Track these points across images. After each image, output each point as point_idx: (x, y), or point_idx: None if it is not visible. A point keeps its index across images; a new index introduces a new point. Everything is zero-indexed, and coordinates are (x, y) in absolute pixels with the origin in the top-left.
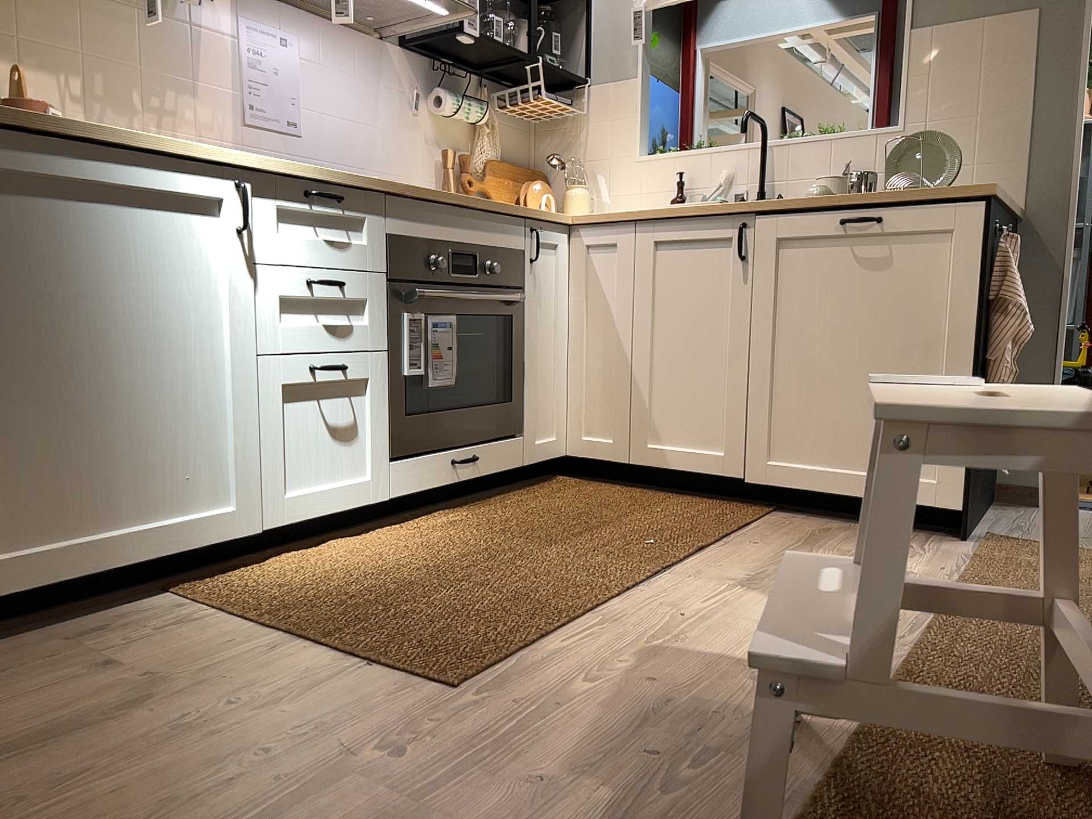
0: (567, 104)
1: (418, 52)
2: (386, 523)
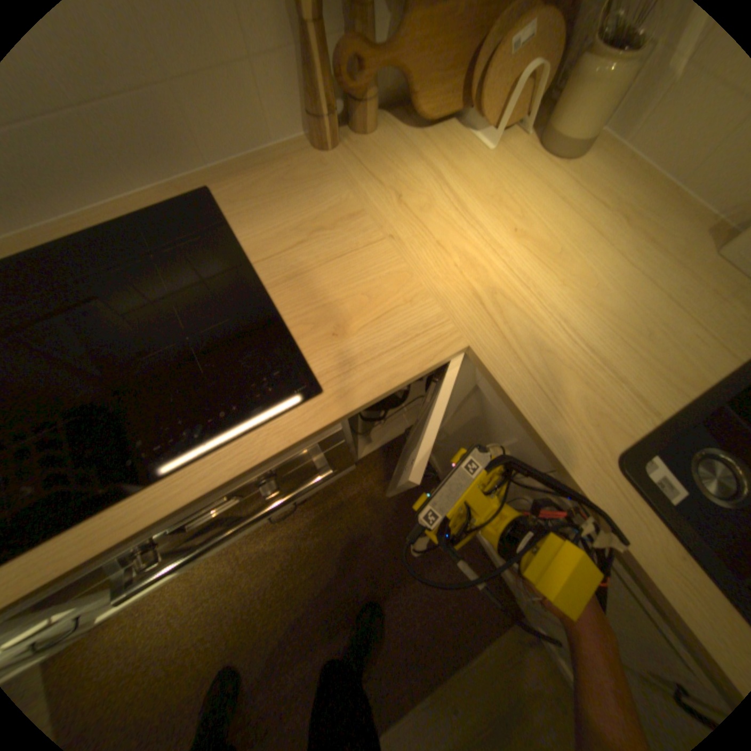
0: None
1: None
2: None
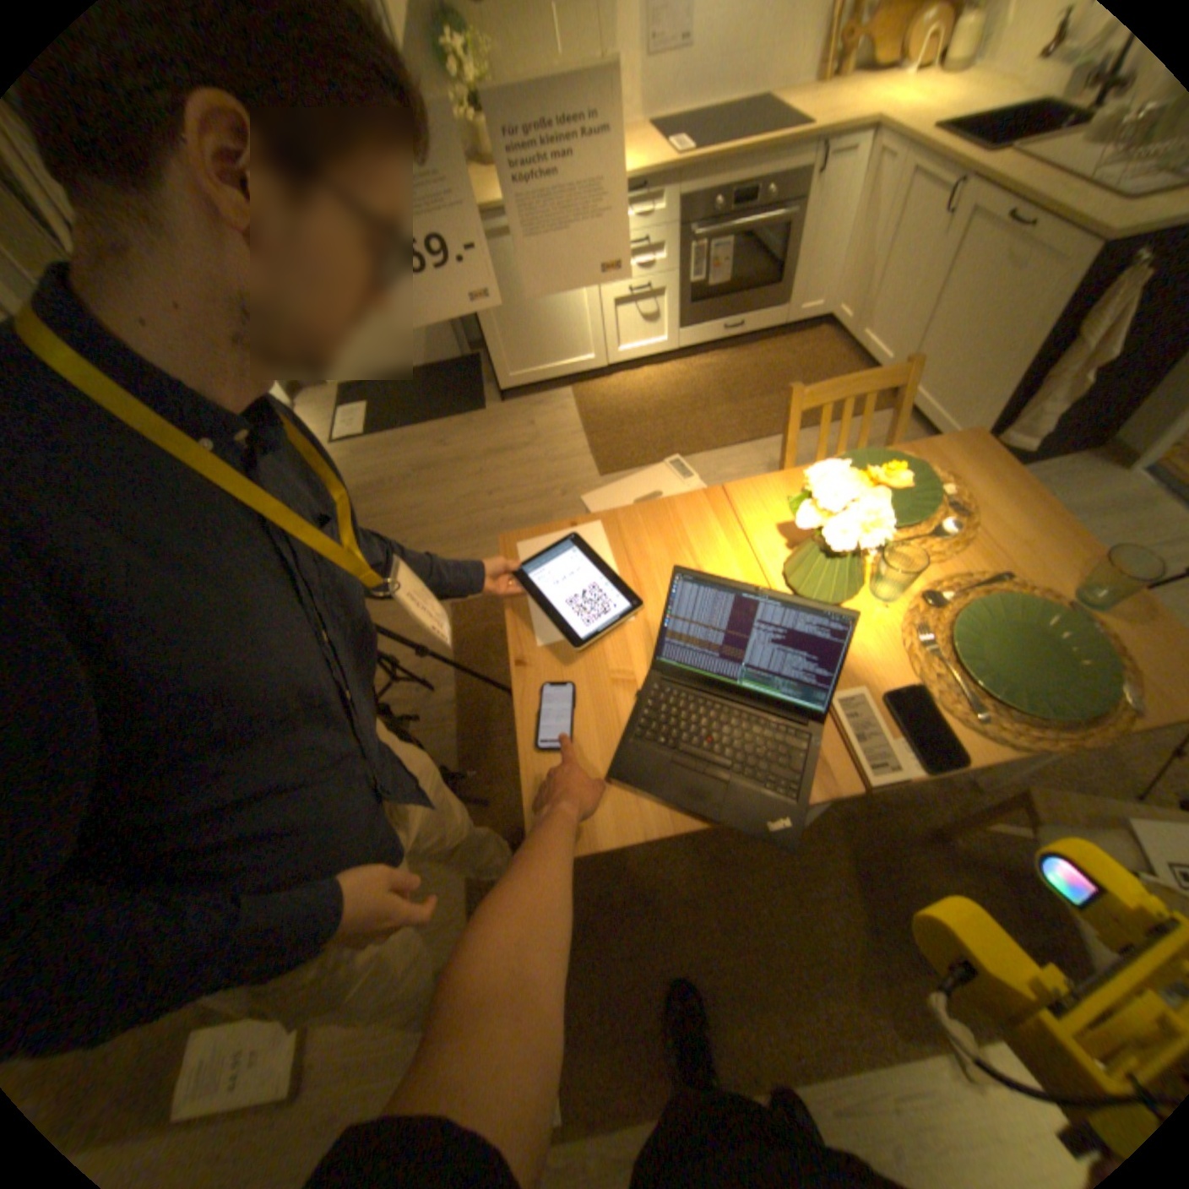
0: None
1: None
2: (685, 357)
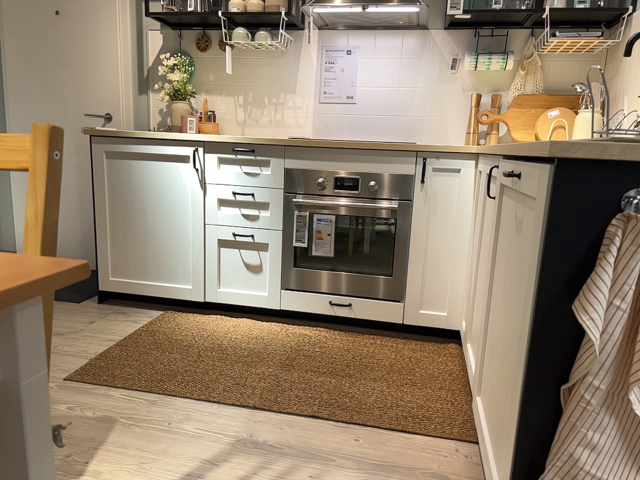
0: (591, 37)
1: (456, 27)
2: (292, 324)
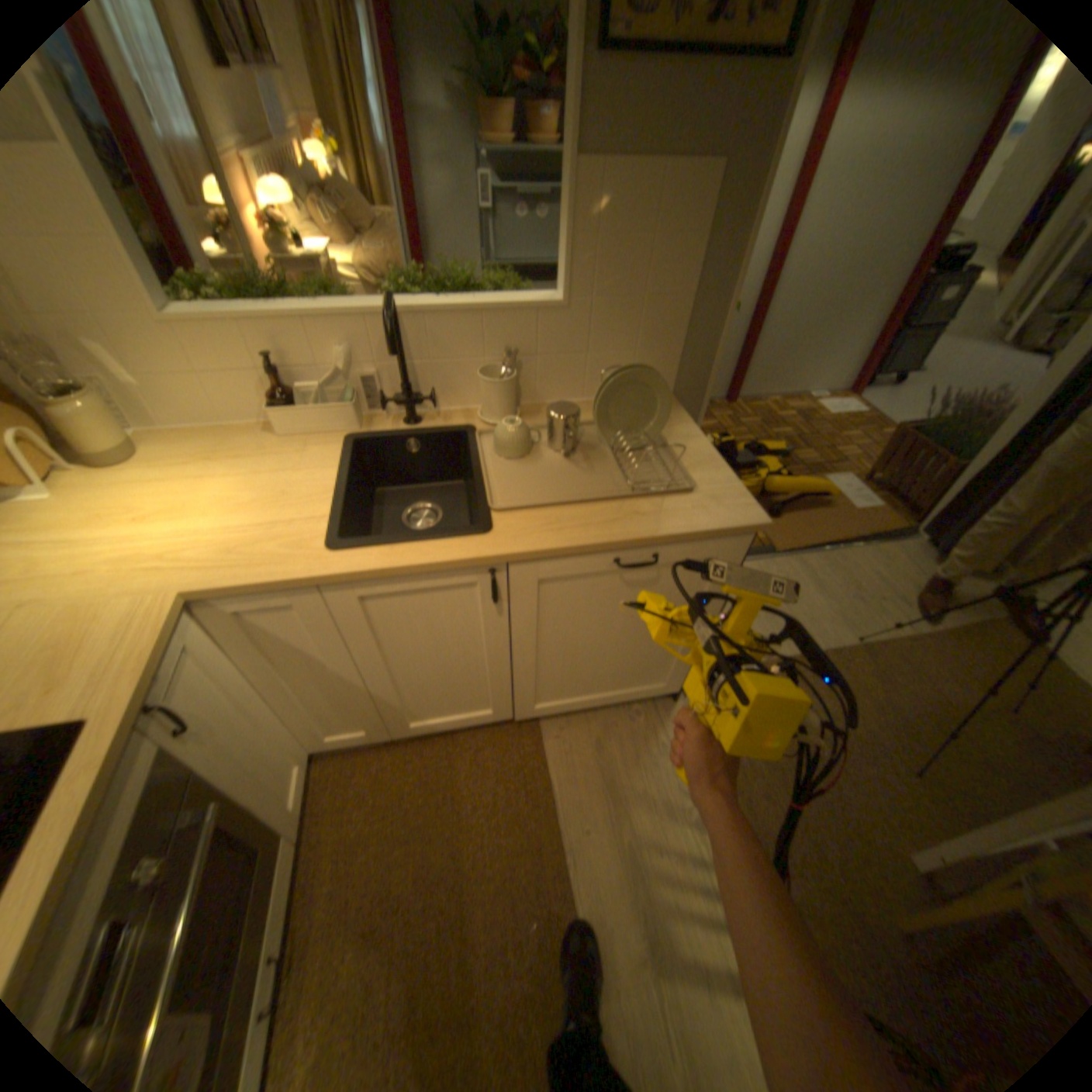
0: None
1: None
2: None
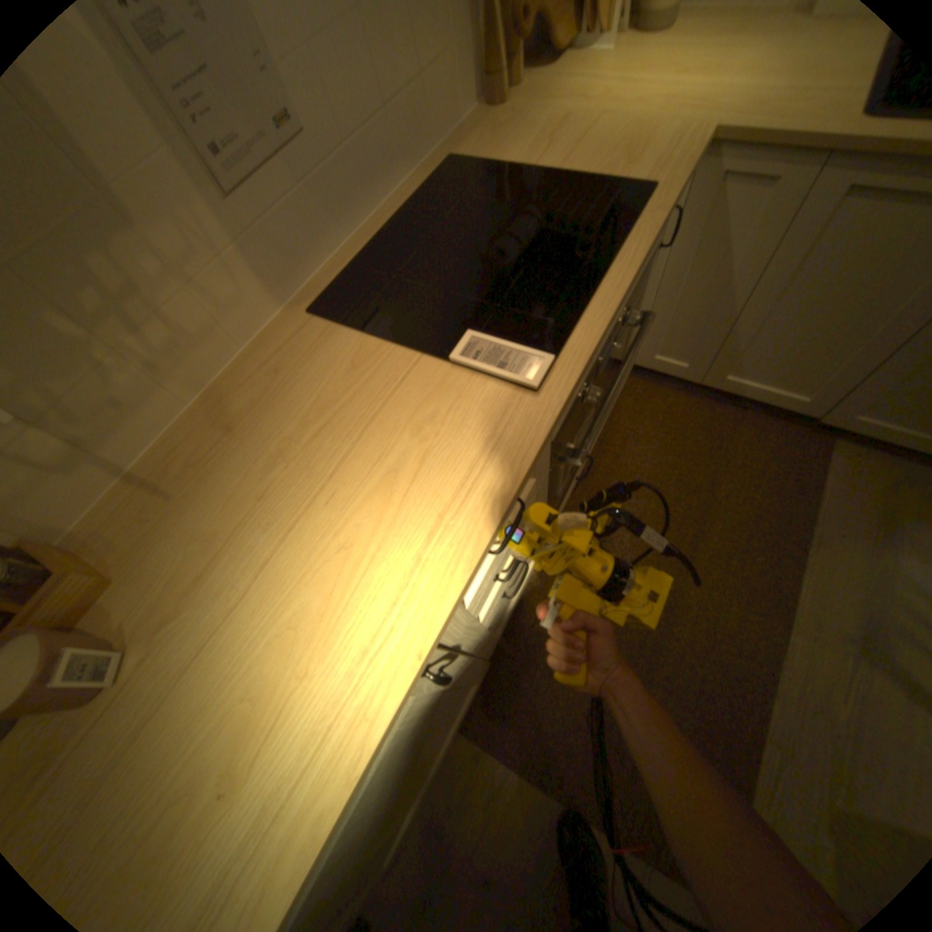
0: None
1: None
2: None
